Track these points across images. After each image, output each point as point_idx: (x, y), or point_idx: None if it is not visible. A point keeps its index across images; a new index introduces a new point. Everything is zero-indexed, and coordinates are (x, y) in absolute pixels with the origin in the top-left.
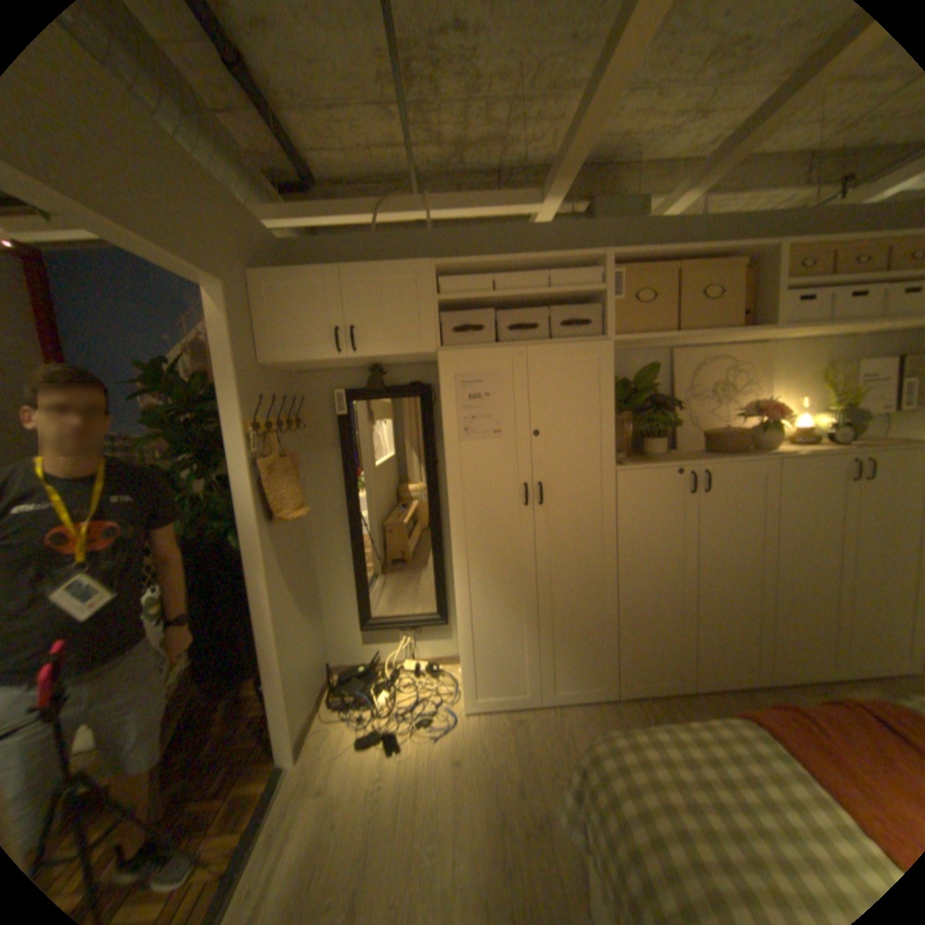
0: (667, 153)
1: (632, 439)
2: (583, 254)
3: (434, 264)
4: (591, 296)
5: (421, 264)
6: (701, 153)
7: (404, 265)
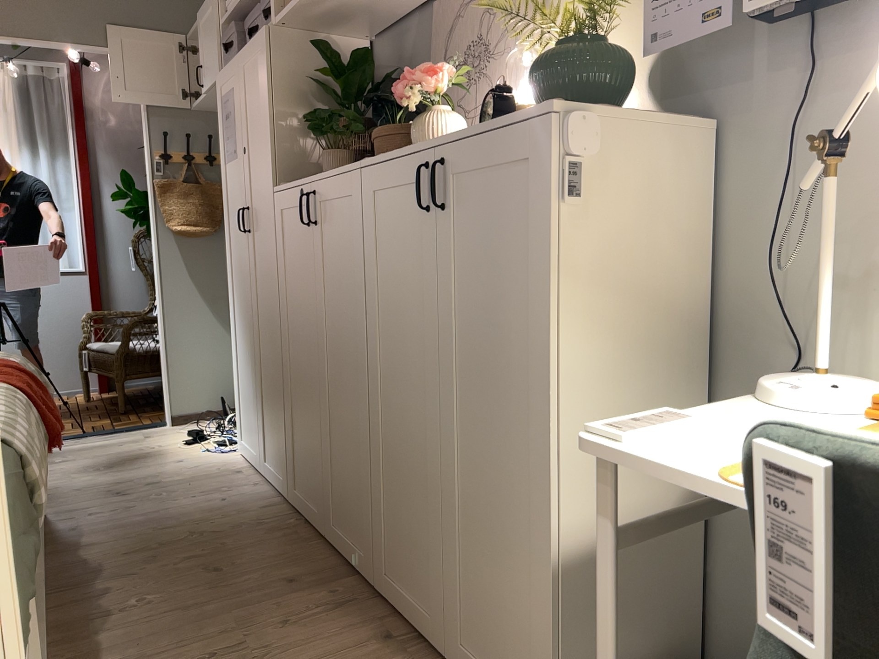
0: None
1: None
2: None
3: None
4: None
5: None
6: None
7: None
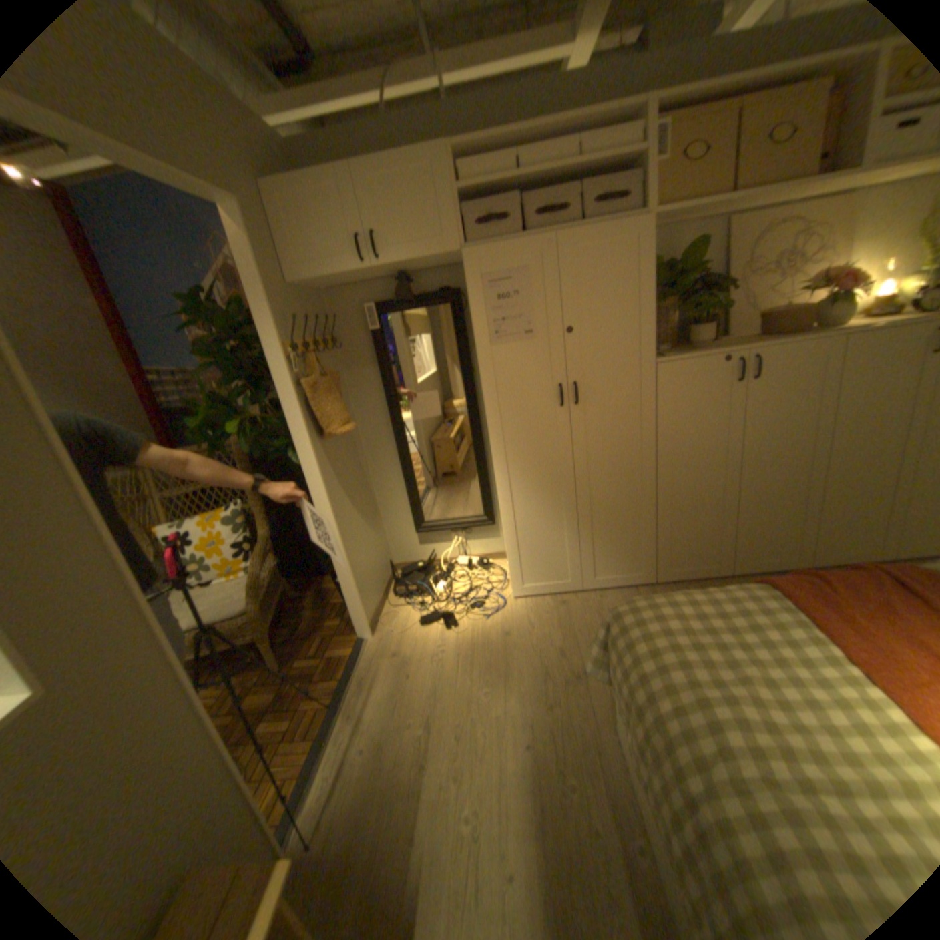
0: None
1: (679, 329)
2: (620, 106)
3: (449, 144)
4: (632, 160)
5: (436, 147)
6: None
7: (417, 151)
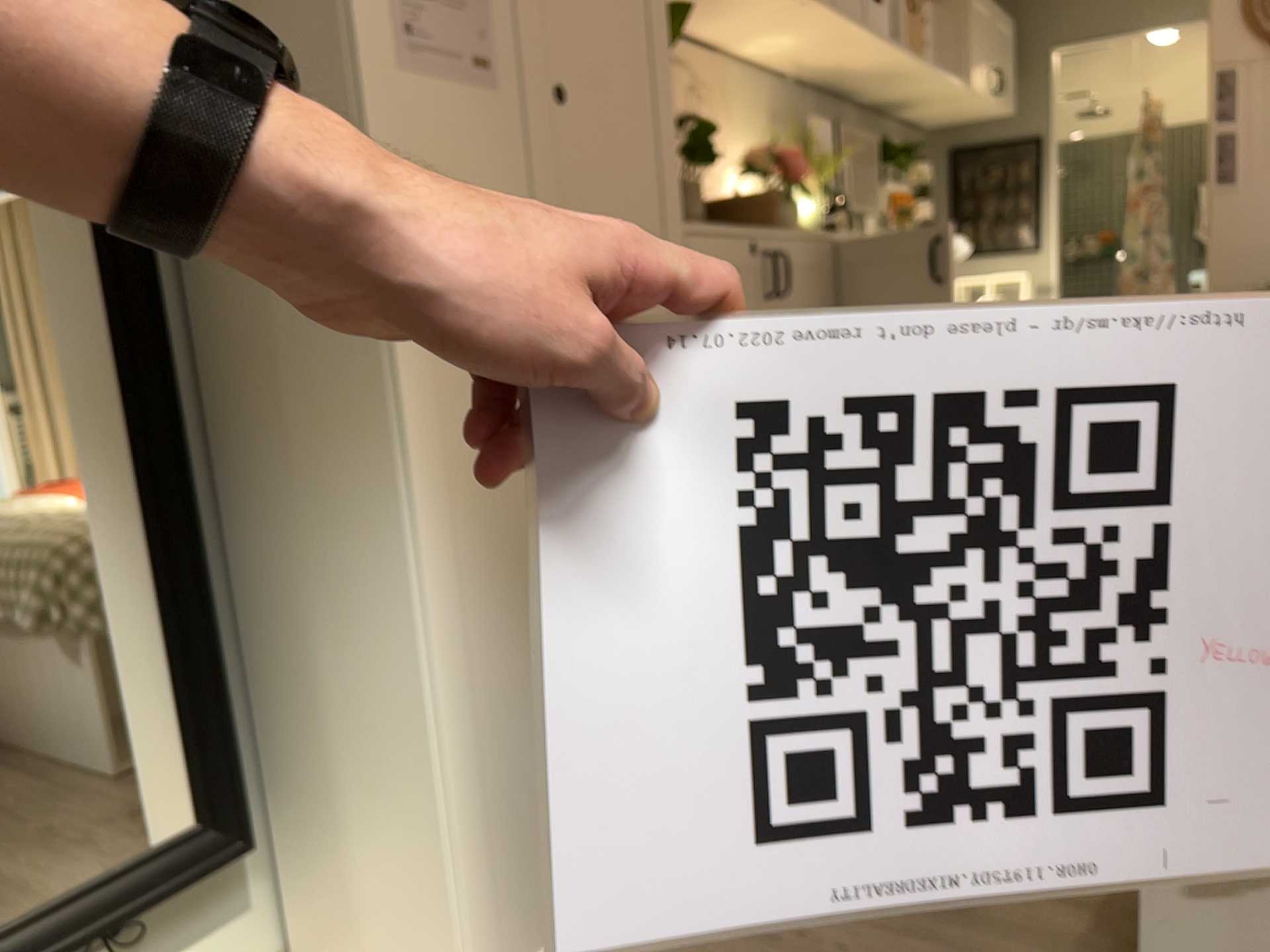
0: None
1: None
2: None
3: None
4: None
5: None
6: None
7: None
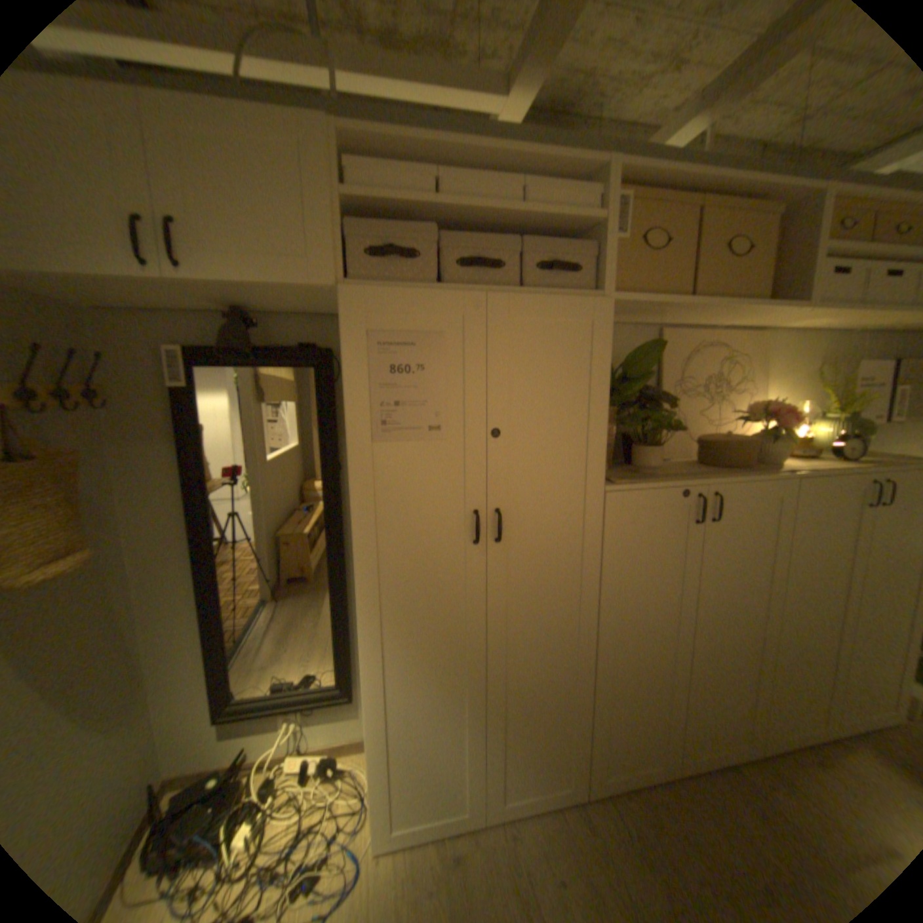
0: (631, 113)
1: (609, 443)
2: (578, 156)
3: (335, 125)
4: (581, 231)
5: (311, 121)
6: (664, 121)
7: (277, 117)
